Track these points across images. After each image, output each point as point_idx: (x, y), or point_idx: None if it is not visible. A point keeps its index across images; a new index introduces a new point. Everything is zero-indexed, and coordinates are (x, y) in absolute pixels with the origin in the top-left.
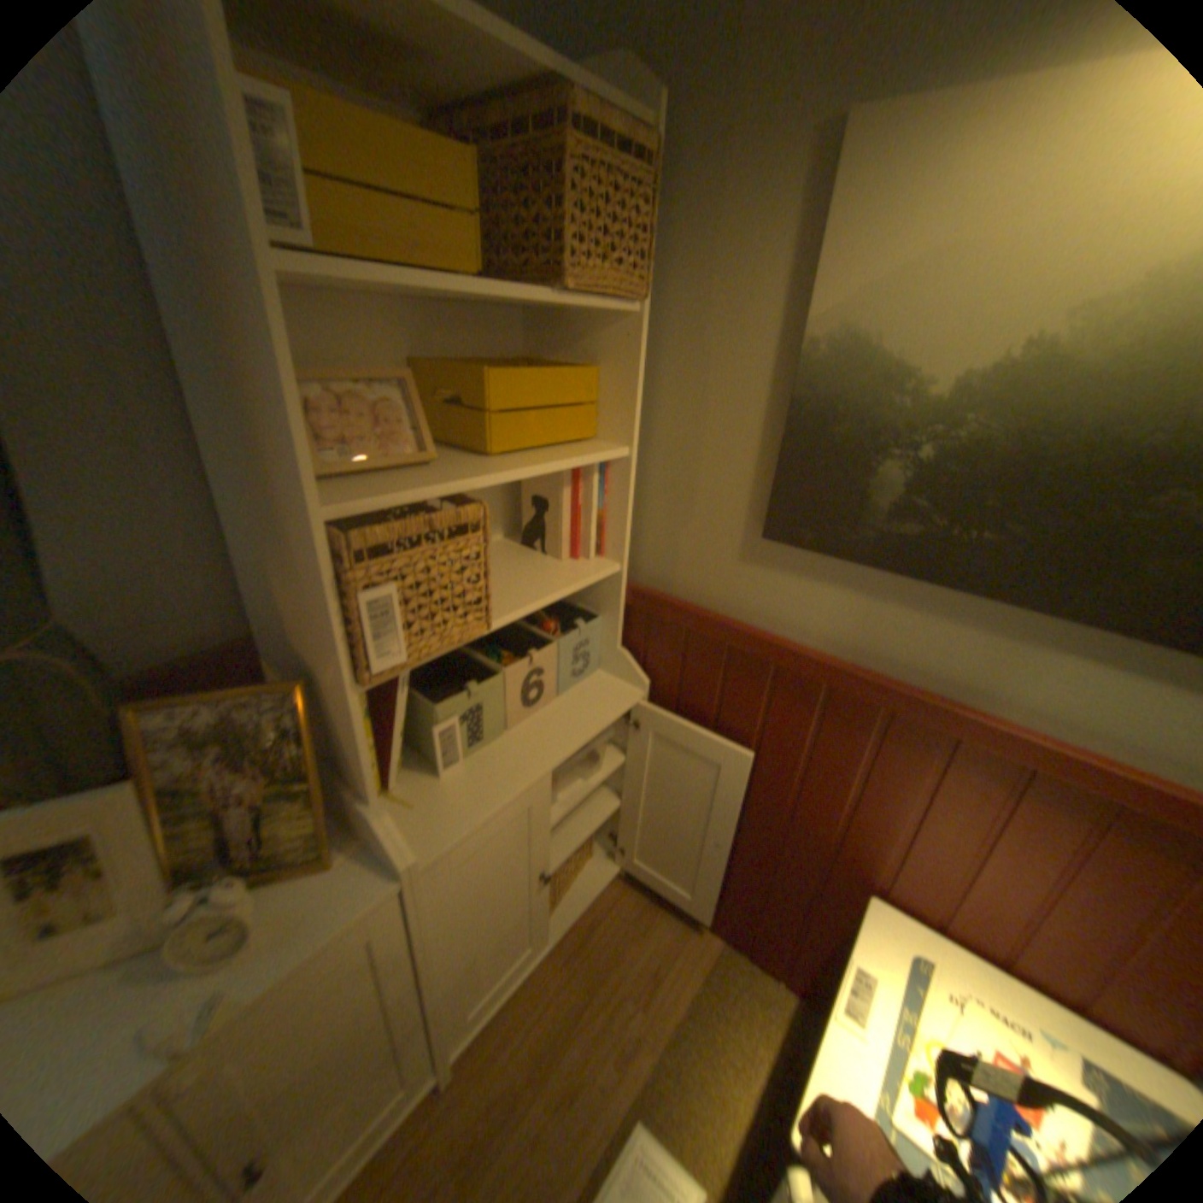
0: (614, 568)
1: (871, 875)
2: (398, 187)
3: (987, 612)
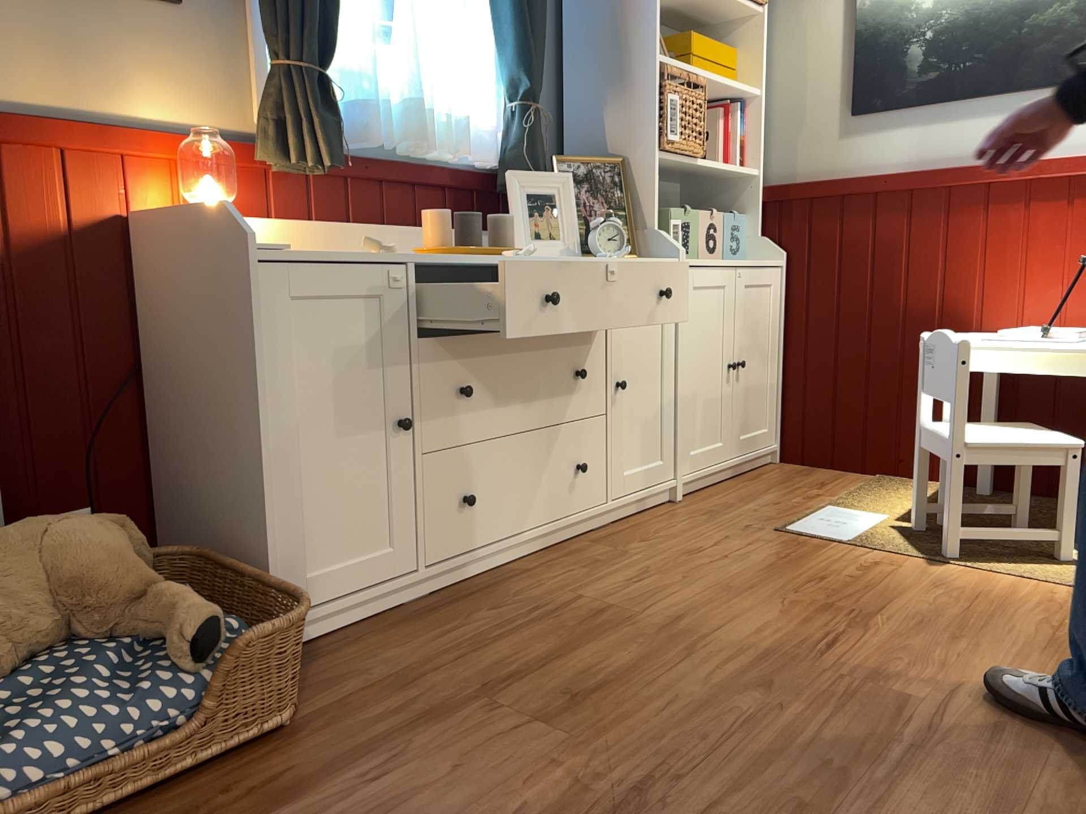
0: (754, 171)
1: (964, 321)
2: None
3: (977, 110)
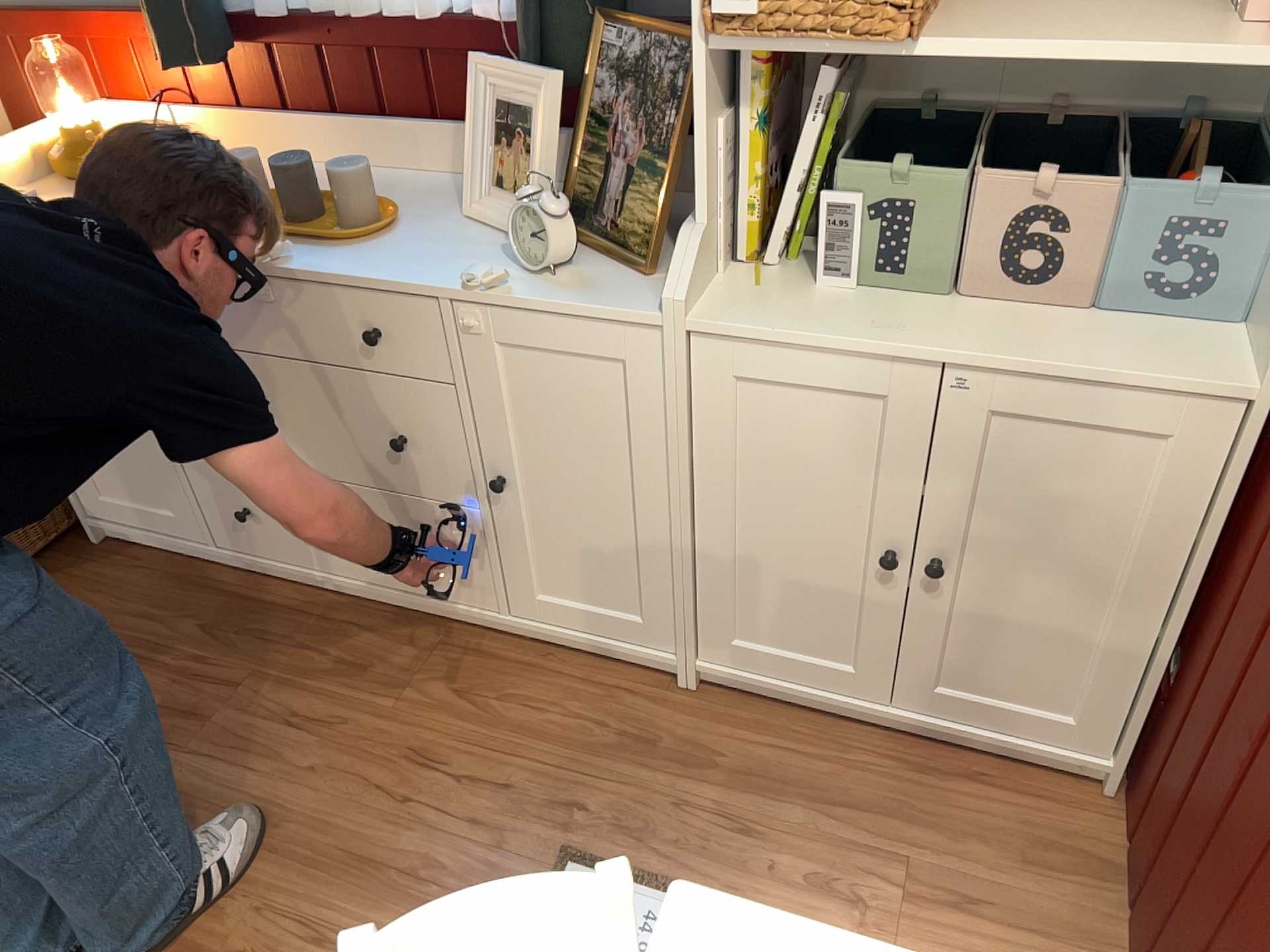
0: None
1: None
2: None
3: None
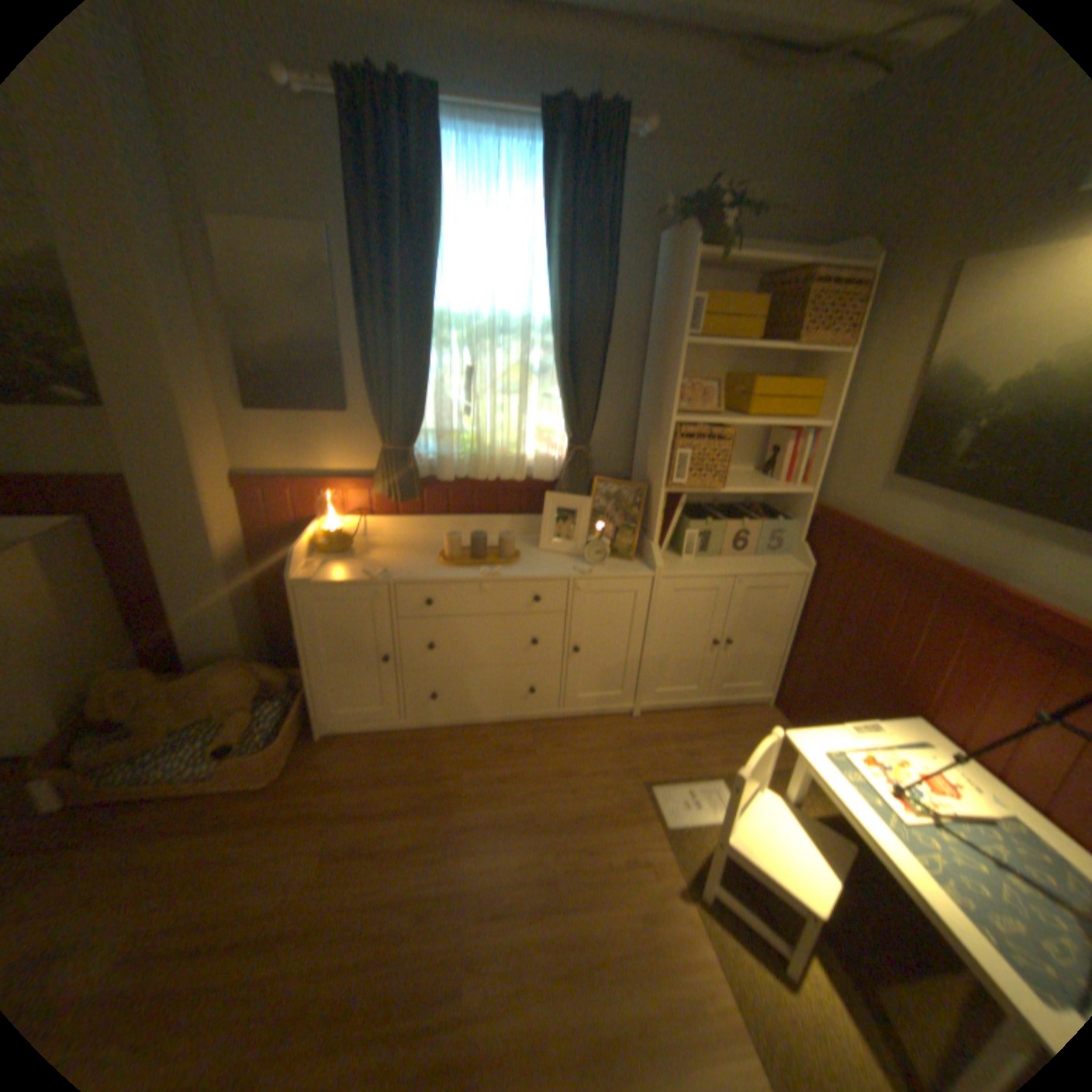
0: (807, 491)
1: (924, 706)
2: (738, 309)
3: (1011, 520)
